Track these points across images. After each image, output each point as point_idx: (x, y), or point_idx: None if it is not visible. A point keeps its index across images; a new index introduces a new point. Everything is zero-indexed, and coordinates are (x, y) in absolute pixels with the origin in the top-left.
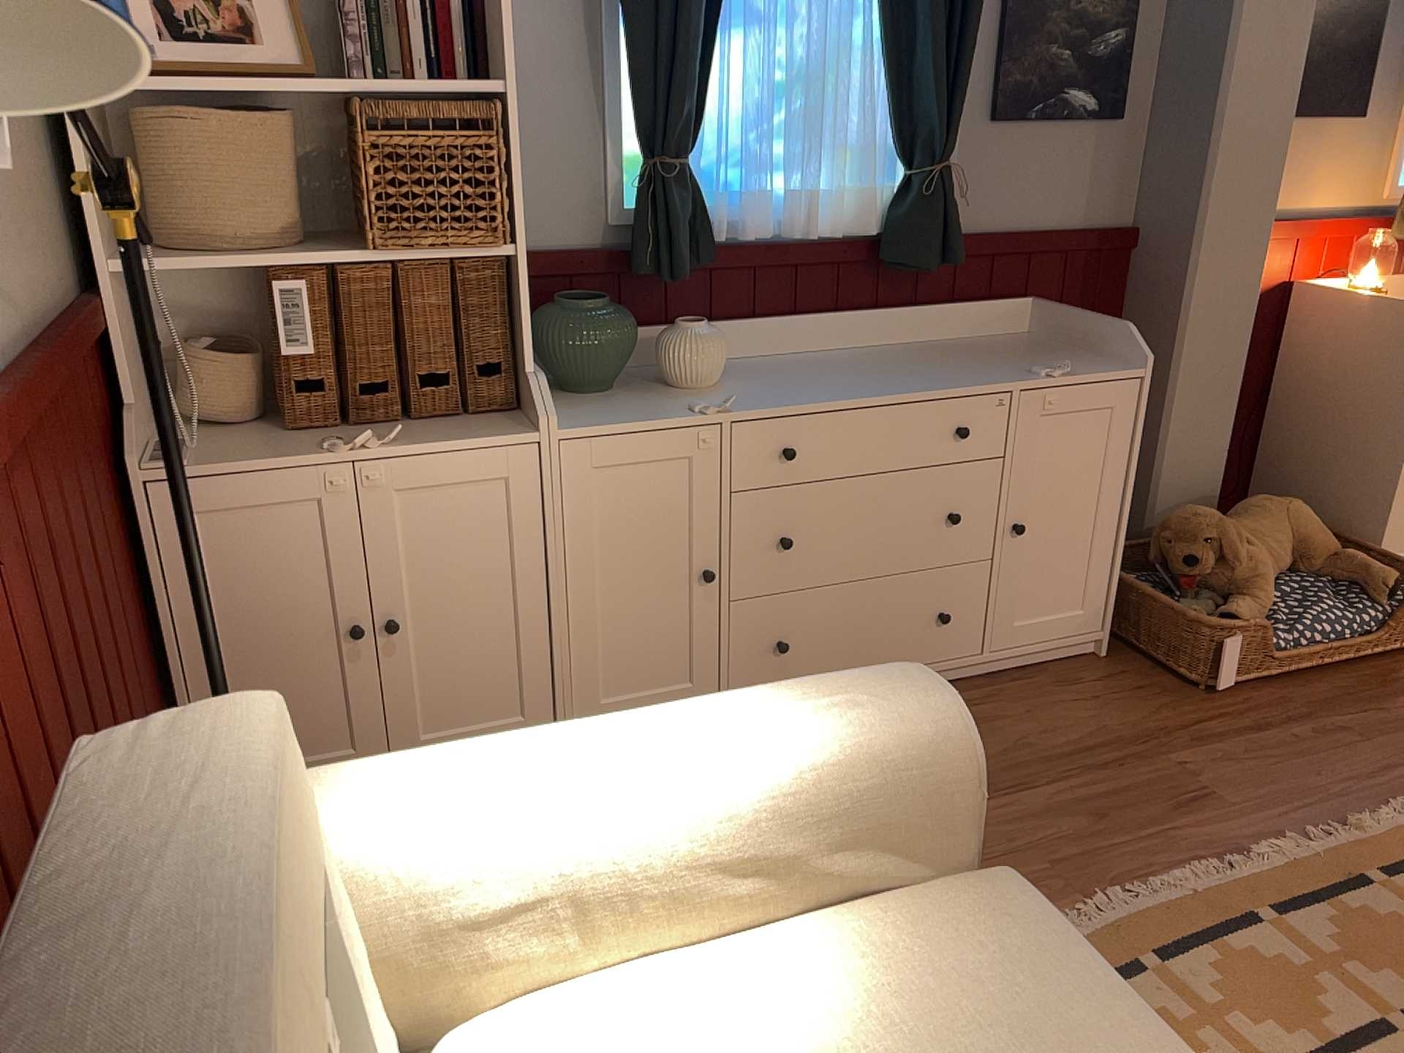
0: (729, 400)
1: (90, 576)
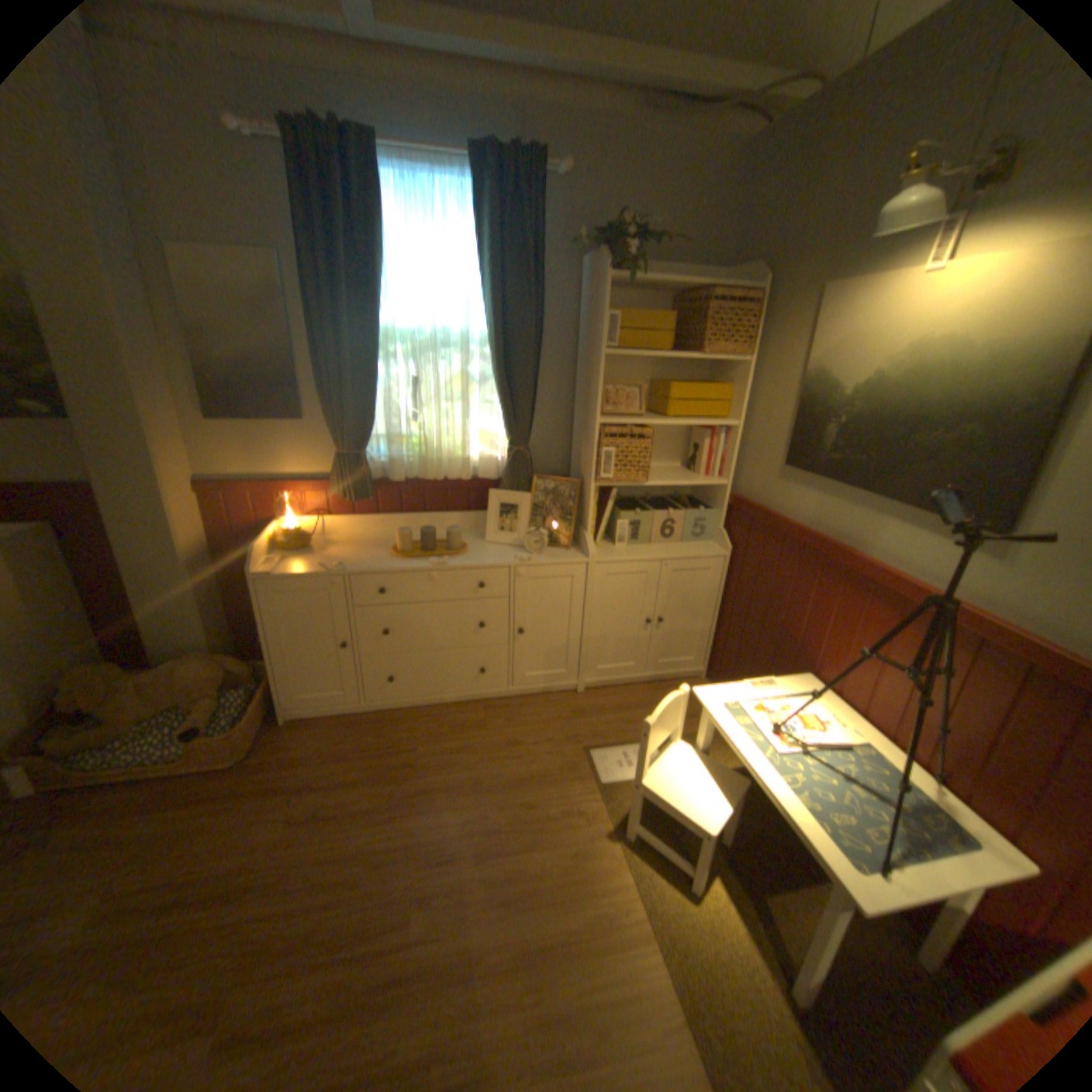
0: None
1: None
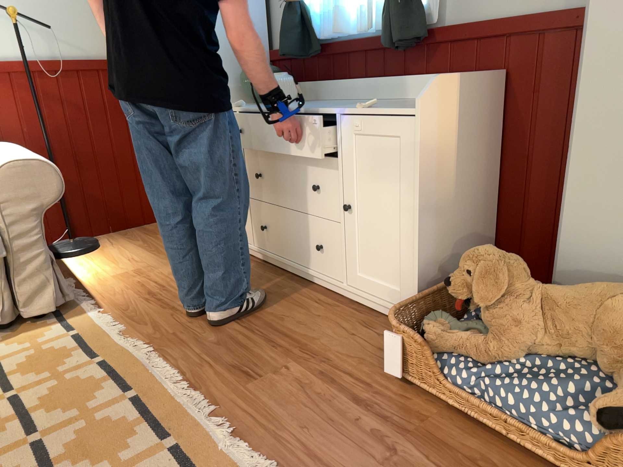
0: (243, 103)
1: (101, 120)
